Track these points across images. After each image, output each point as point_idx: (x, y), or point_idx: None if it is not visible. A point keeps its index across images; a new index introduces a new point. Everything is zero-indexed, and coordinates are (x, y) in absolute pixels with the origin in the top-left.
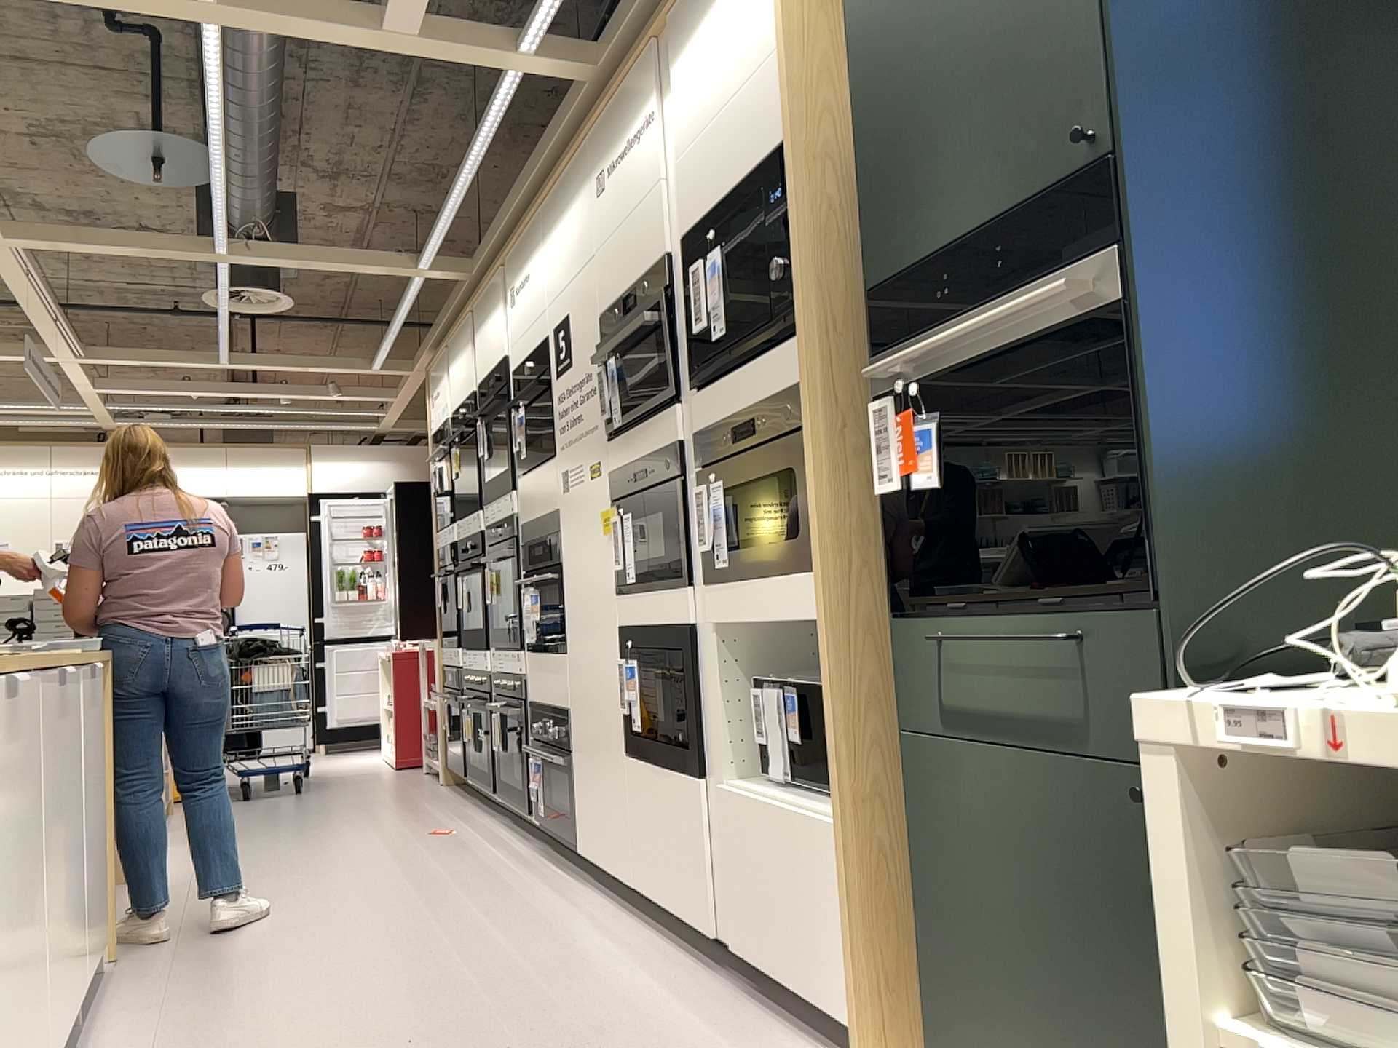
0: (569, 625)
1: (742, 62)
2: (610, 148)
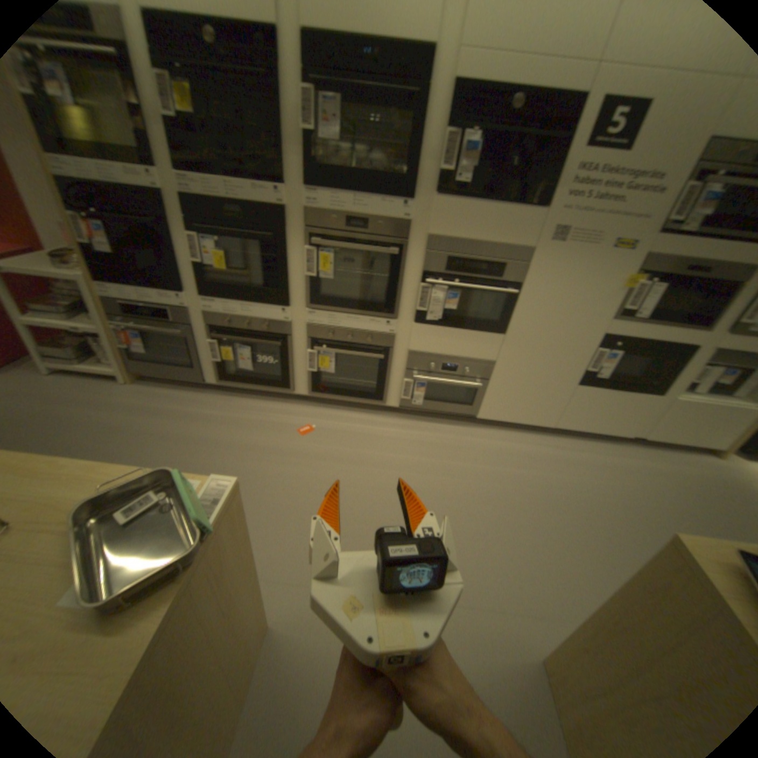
0: (521, 321)
1: None
2: None
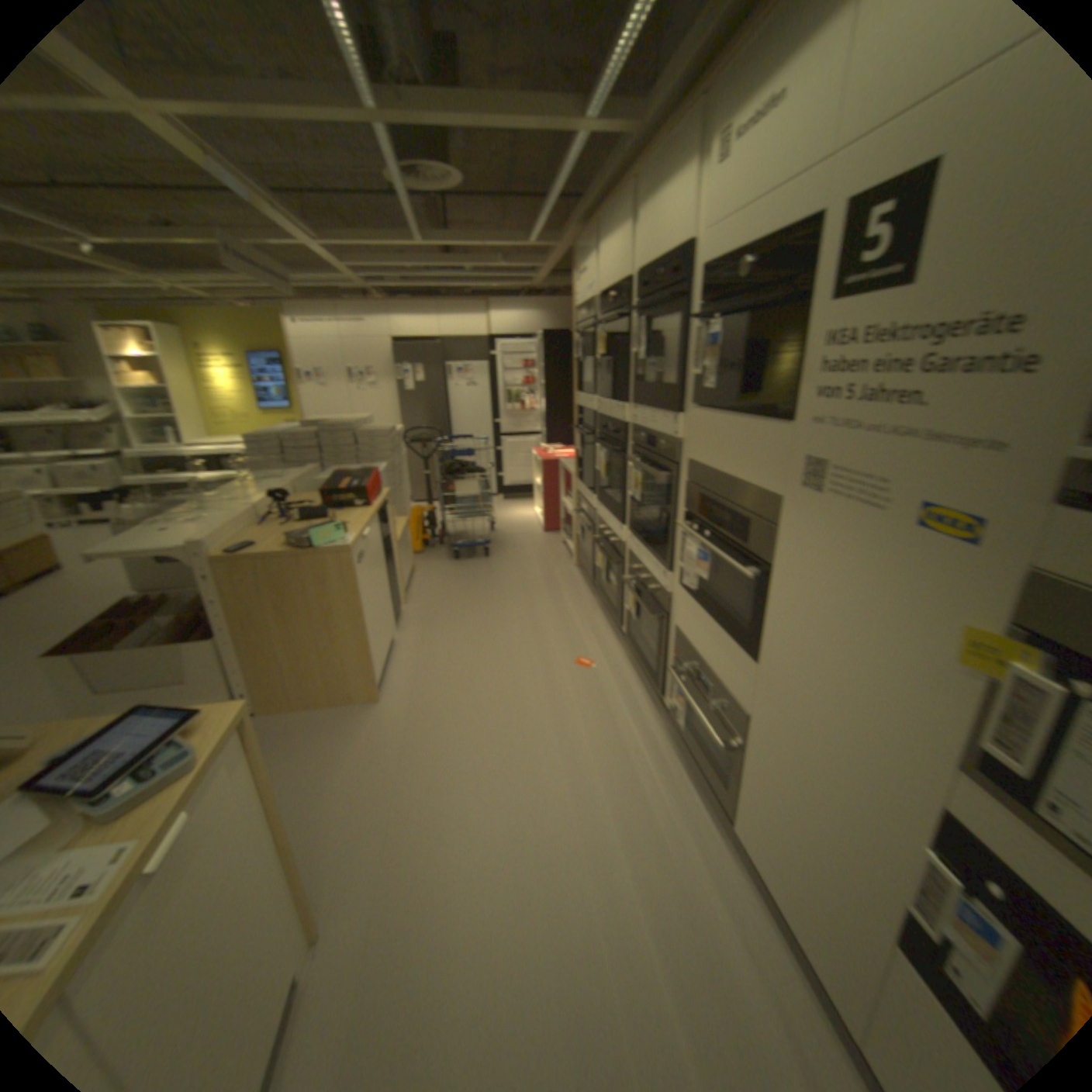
0: (774, 647)
1: None
2: None
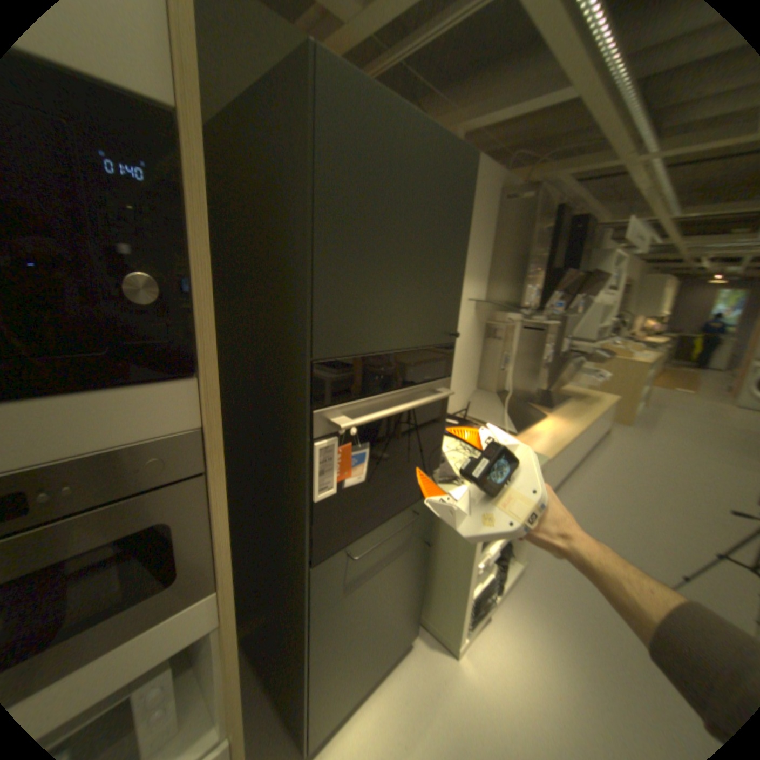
0: None
1: None
2: None
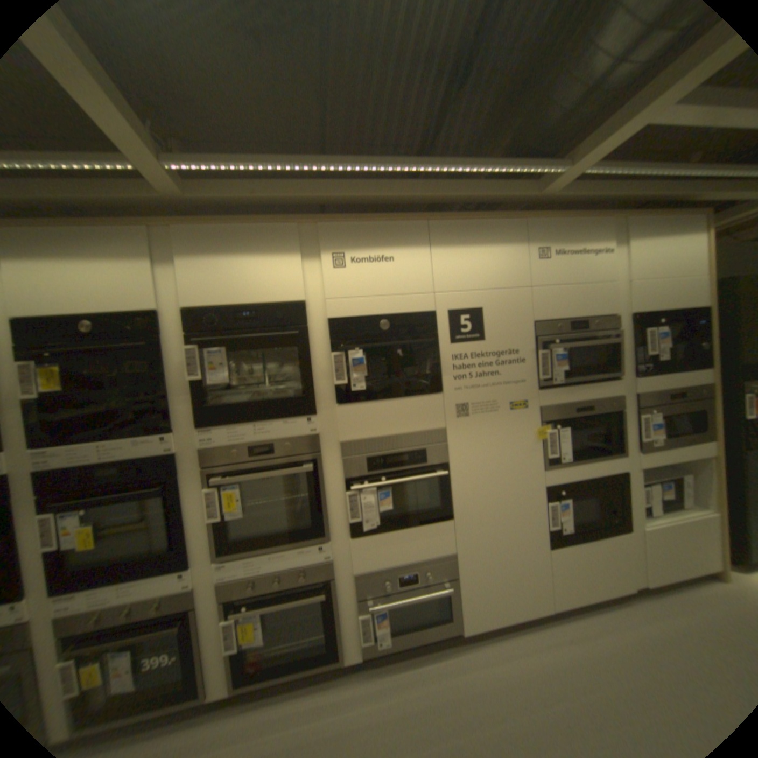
0: (463, 500)
1: (684, 267)
2: (559, 240)
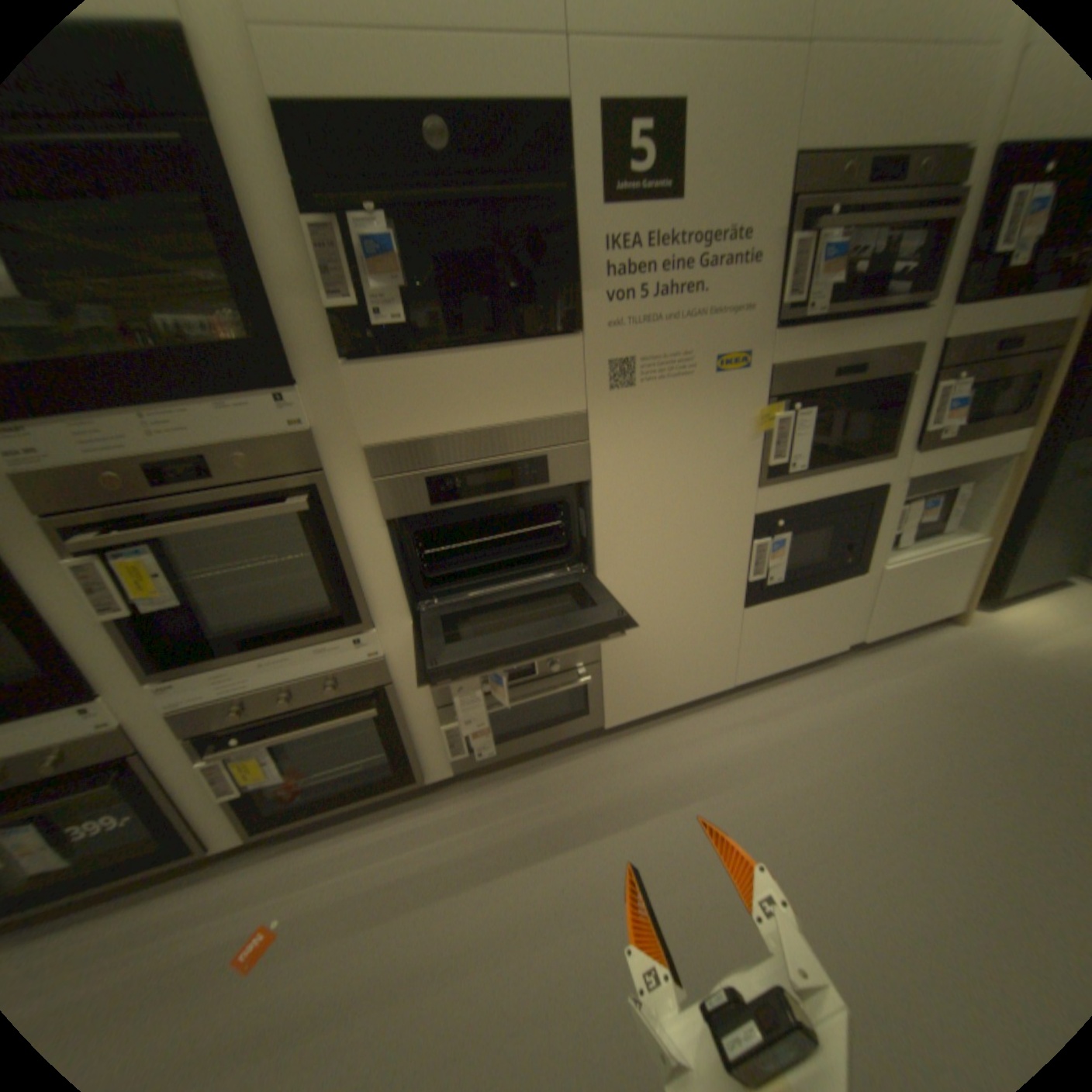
0: (614, 544)
1: None
2: None
